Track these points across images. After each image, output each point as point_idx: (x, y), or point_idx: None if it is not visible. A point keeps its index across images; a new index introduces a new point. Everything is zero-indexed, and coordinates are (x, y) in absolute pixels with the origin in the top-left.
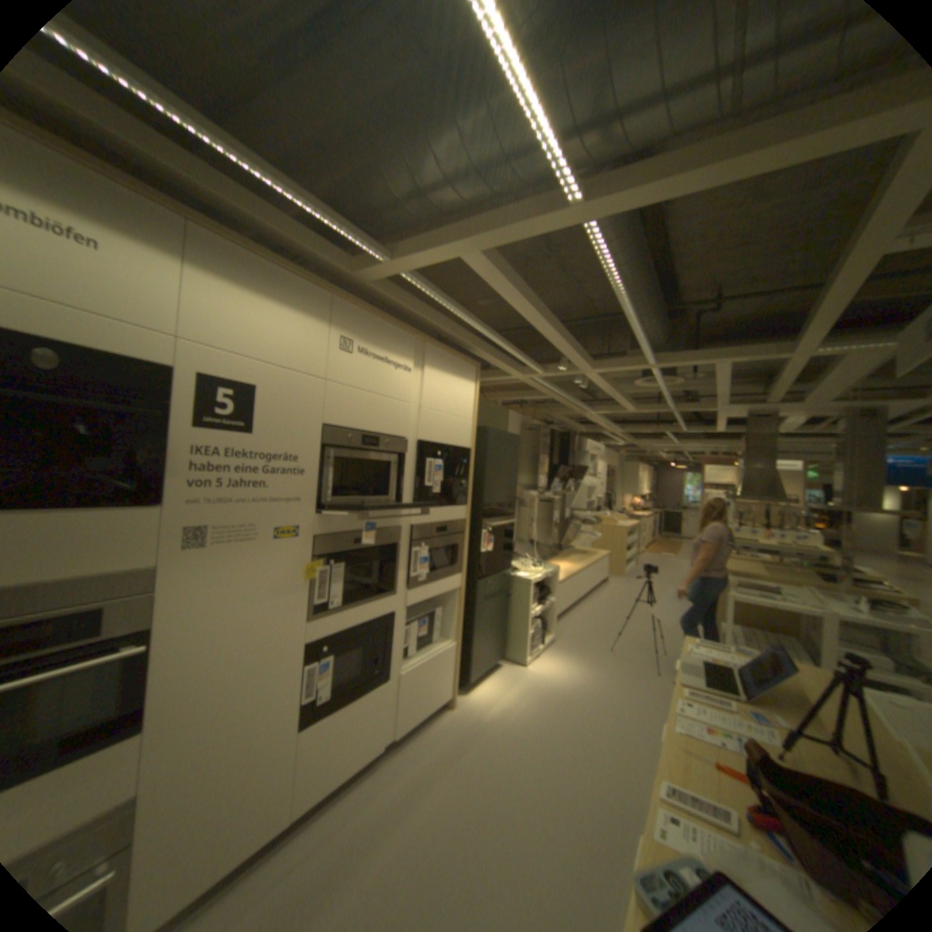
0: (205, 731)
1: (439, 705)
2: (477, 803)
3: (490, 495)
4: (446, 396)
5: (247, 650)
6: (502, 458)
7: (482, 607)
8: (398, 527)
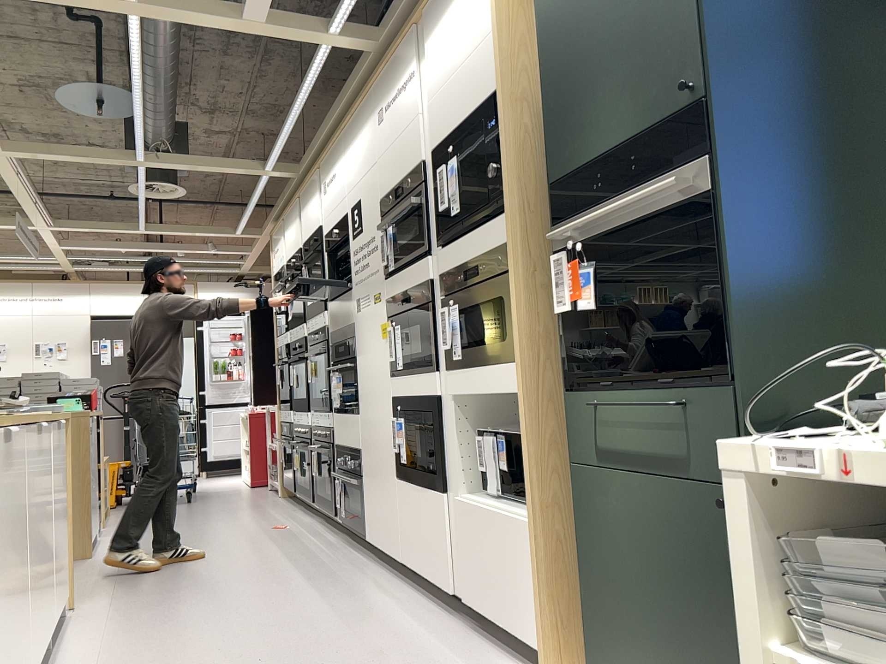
0: (370, 433)
1: (523, 636)
2: (321, 663)
3: (576, 146)
4: (451, 46)
5: (374, 386)
6: (602, 7)
7: (604, 482)
8: (431, 280)
